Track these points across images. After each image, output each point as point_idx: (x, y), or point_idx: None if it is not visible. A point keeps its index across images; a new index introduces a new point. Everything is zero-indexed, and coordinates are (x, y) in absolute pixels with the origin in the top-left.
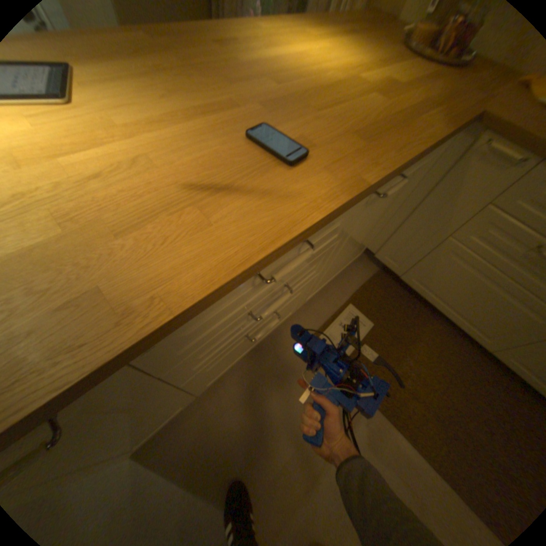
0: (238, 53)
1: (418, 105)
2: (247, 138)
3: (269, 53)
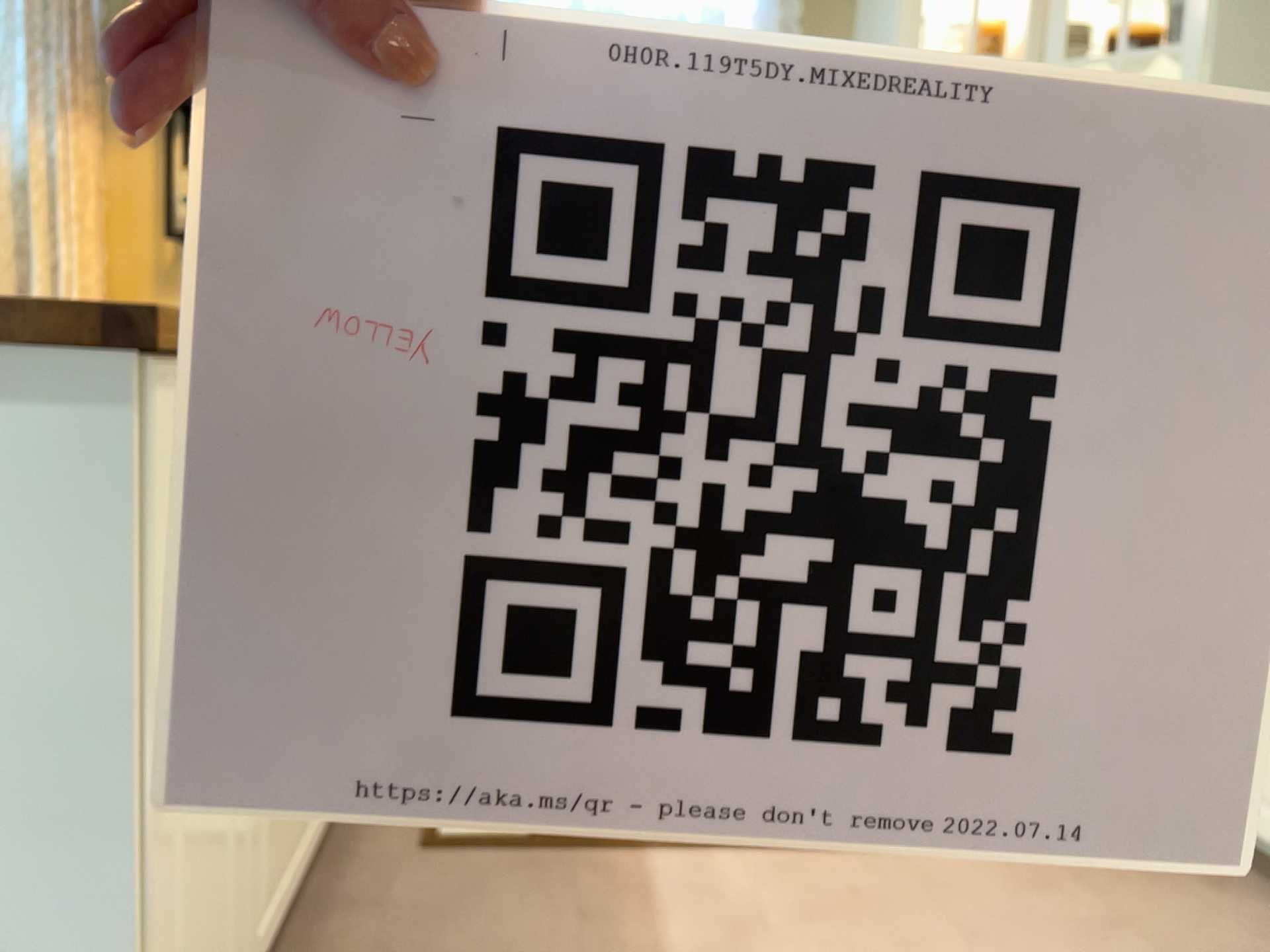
0: None
1: None
2: None
3: None
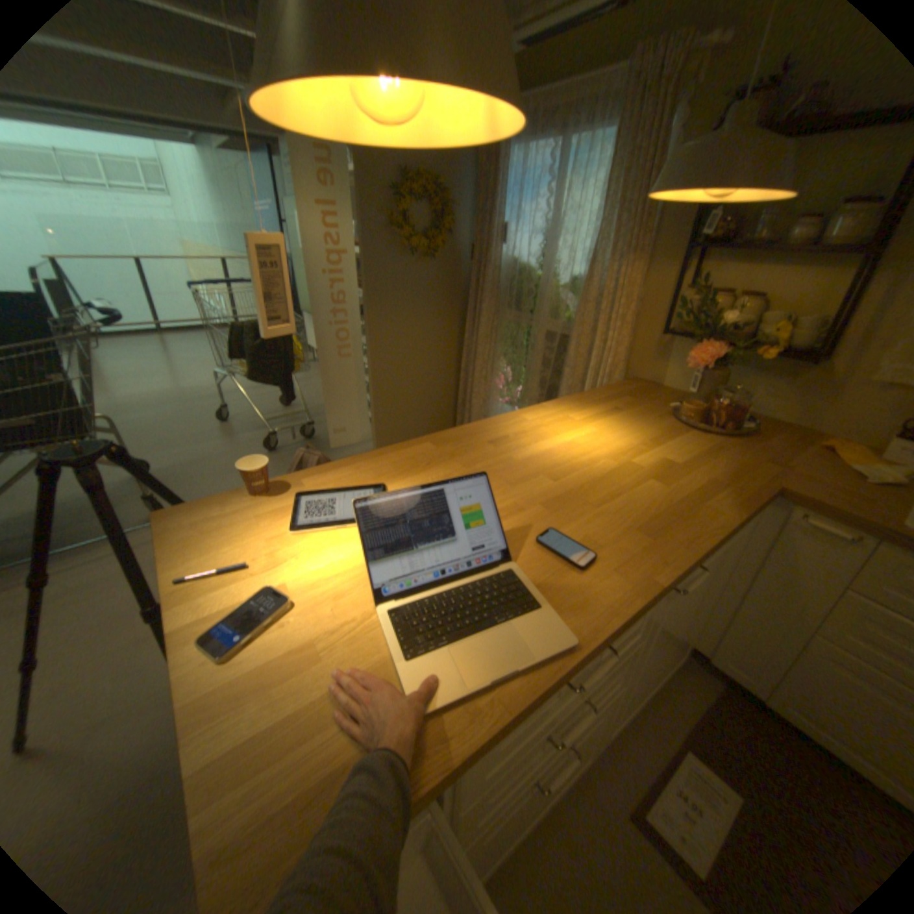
0: (511, 453)
1: (701, 490)
2: (537, 544)
3: (538, 448)
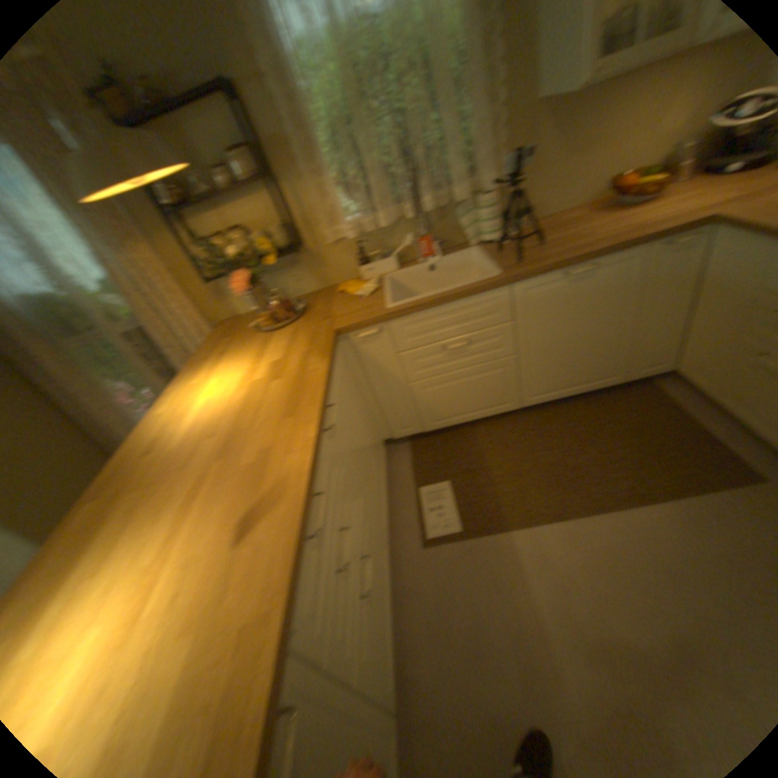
0: (162, 451)
1: (296, 368)
2: (226, 491)
3: (181, 429)
